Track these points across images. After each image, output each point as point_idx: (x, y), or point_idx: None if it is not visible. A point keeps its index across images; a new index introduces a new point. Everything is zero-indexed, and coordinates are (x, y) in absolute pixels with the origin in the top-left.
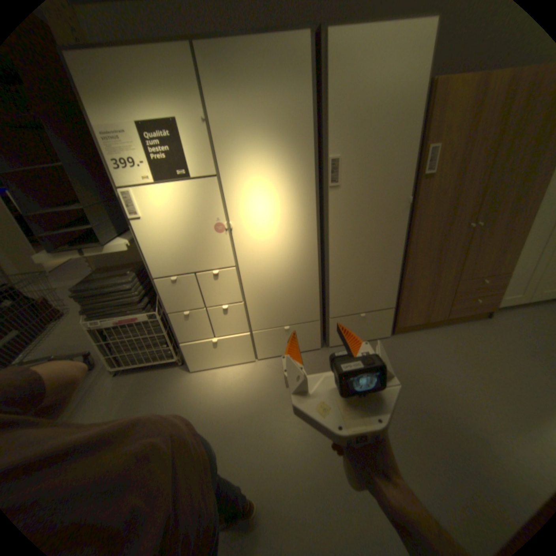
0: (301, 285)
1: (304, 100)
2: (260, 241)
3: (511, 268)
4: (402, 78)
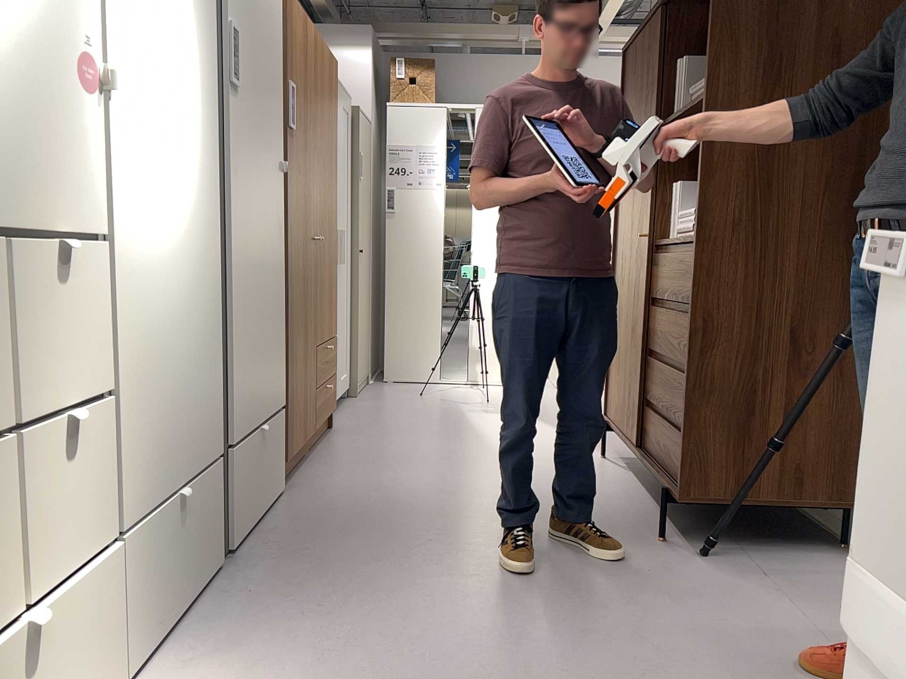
0: (199, 335)
1: None
2: (147, 163)
3: (335, 326)
4: None
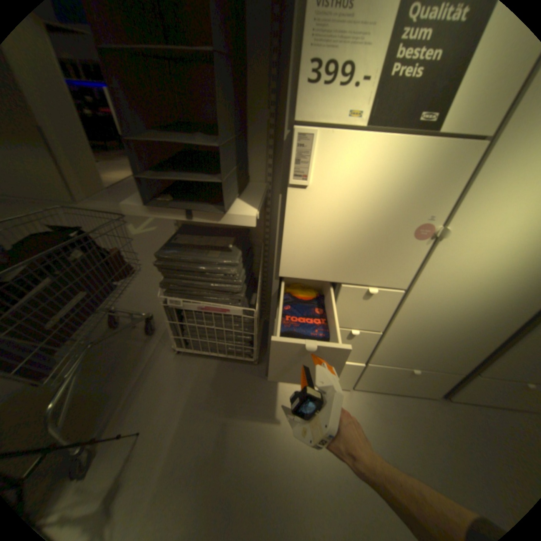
0: (480, 335)
1: None
2: (473, 265)
3: None
4: None
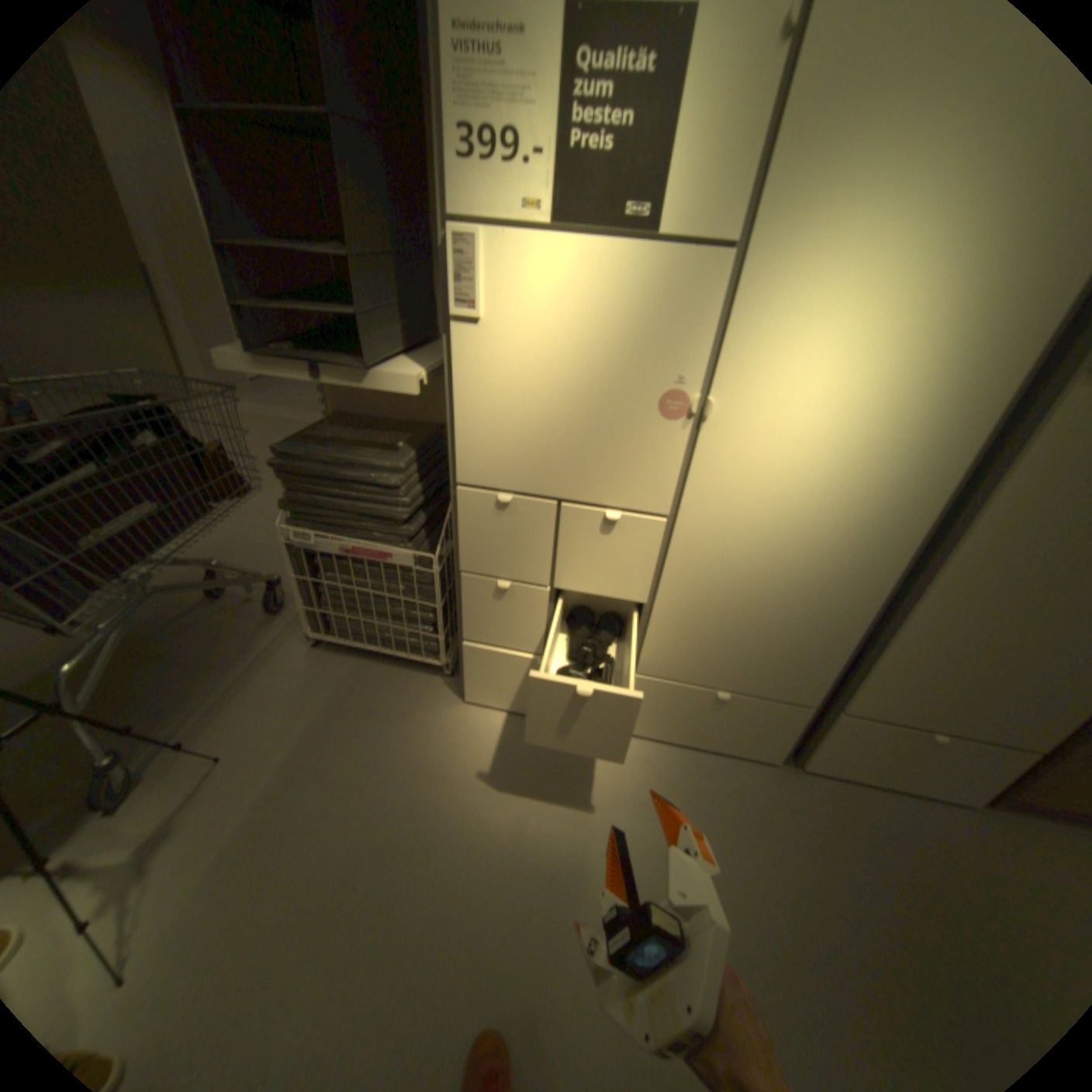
0: (818, 617)
1: None
2: (768, 471)
3: None
4: None
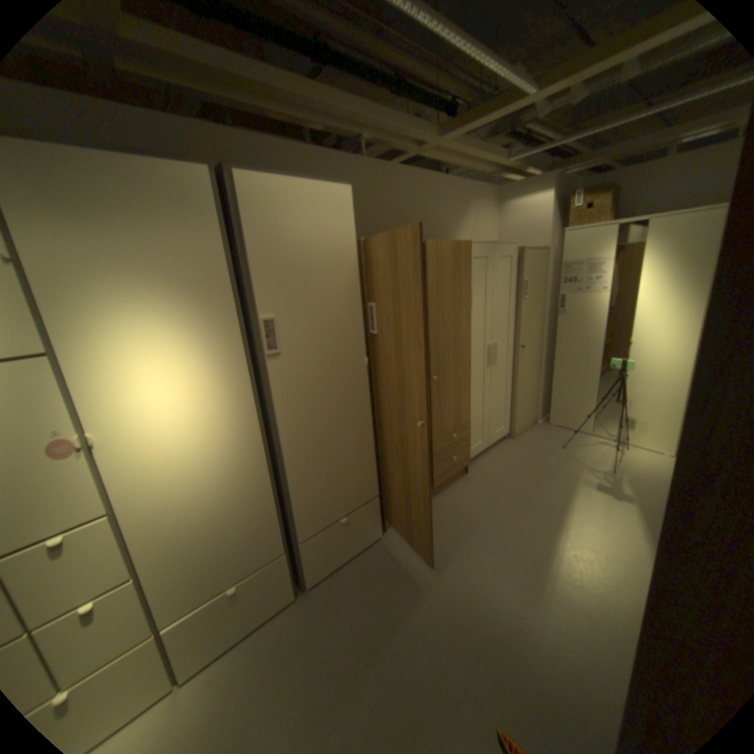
0: (245, 508)
1: (211, 246)
2: (157, 454)
3: (467, 417)
4: (330, 235)
